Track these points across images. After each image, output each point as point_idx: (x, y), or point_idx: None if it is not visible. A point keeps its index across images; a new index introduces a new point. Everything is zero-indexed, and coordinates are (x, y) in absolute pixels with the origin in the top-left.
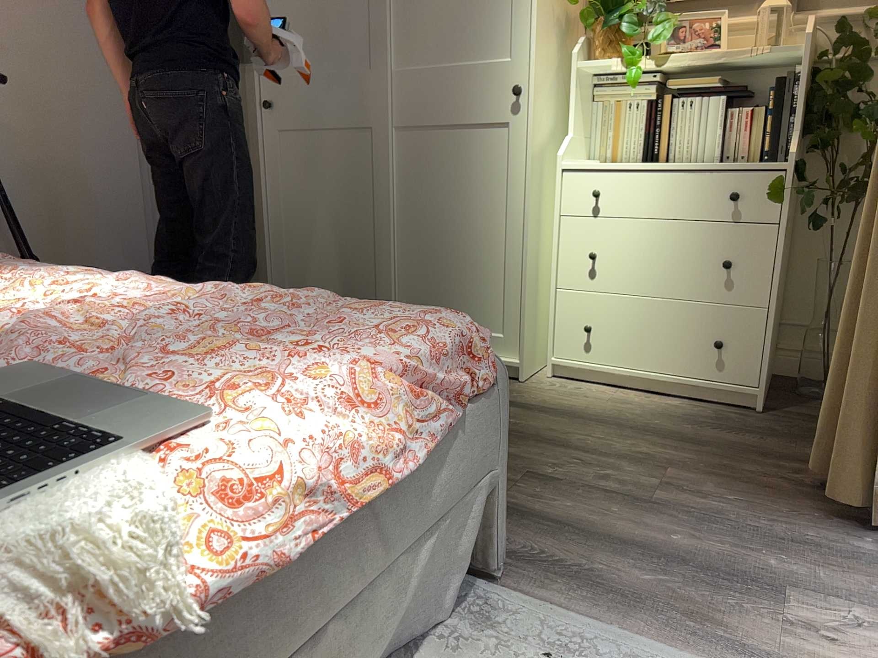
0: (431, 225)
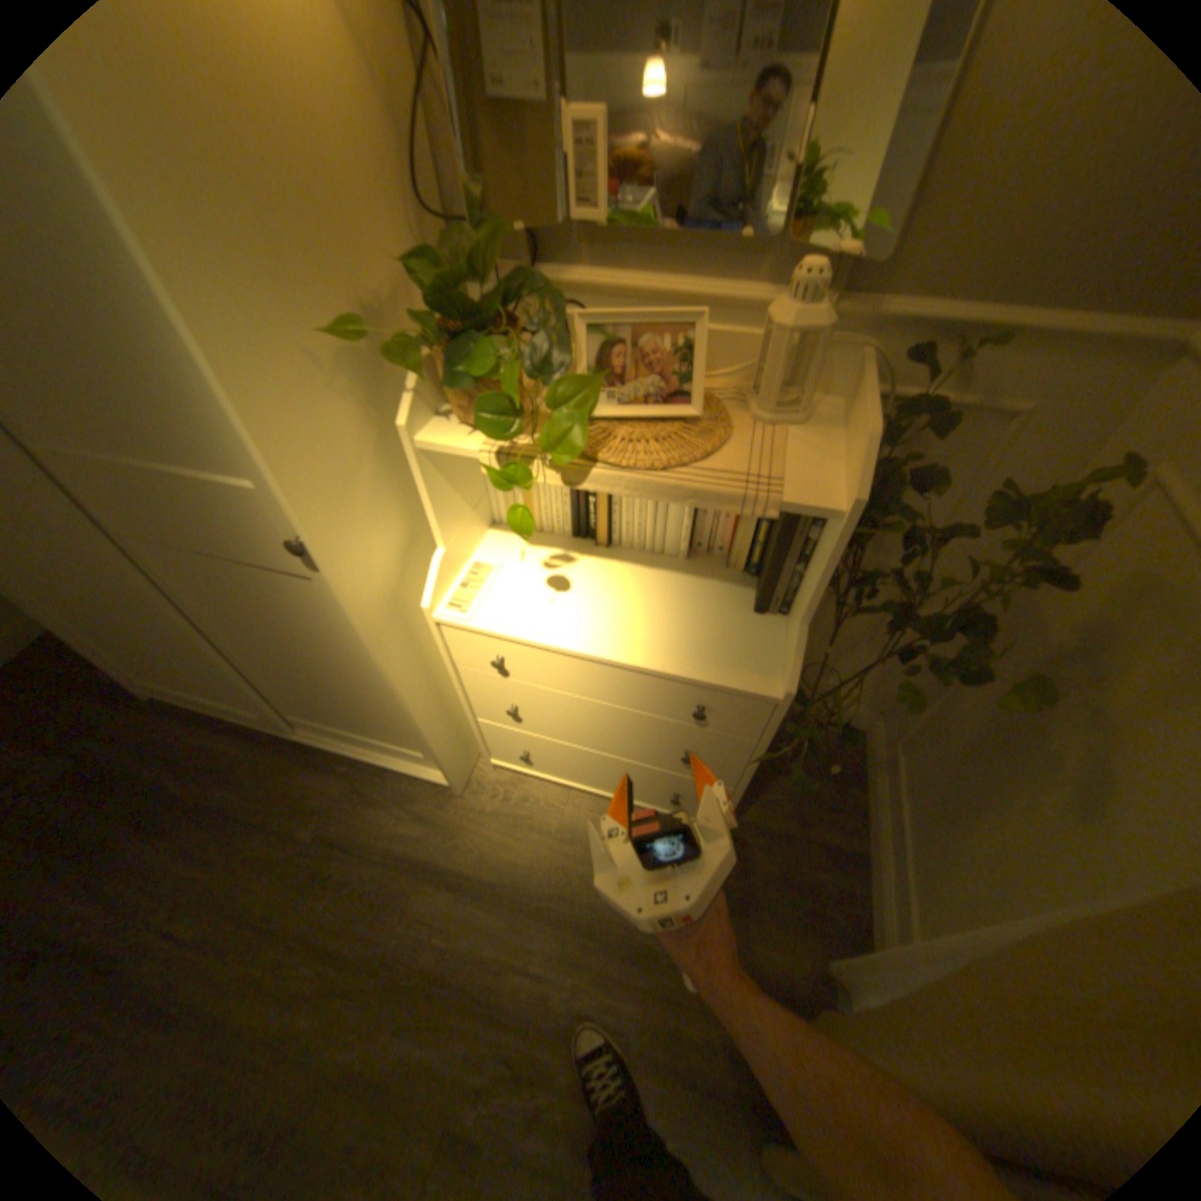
0: (267, 654)
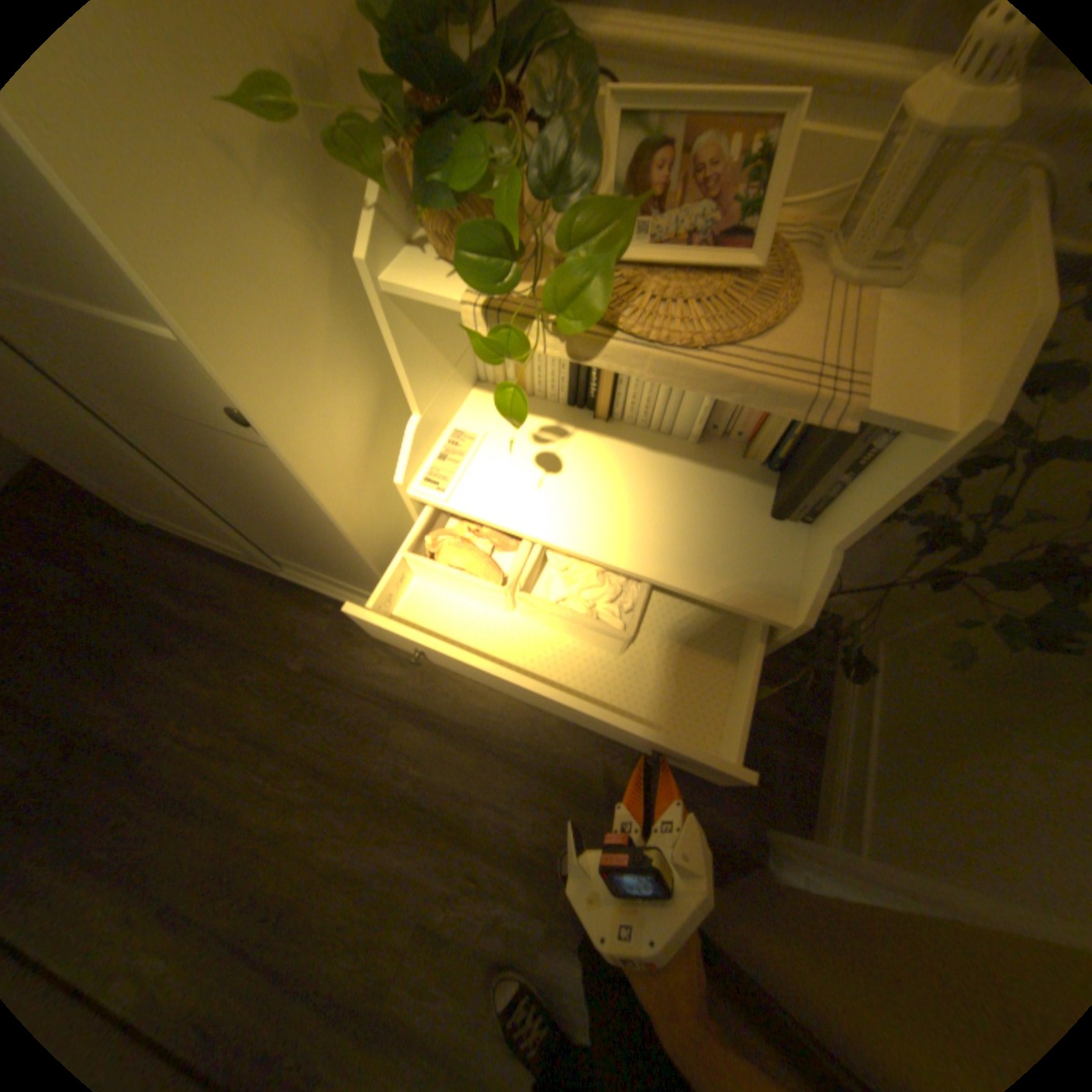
0: (242, 506)
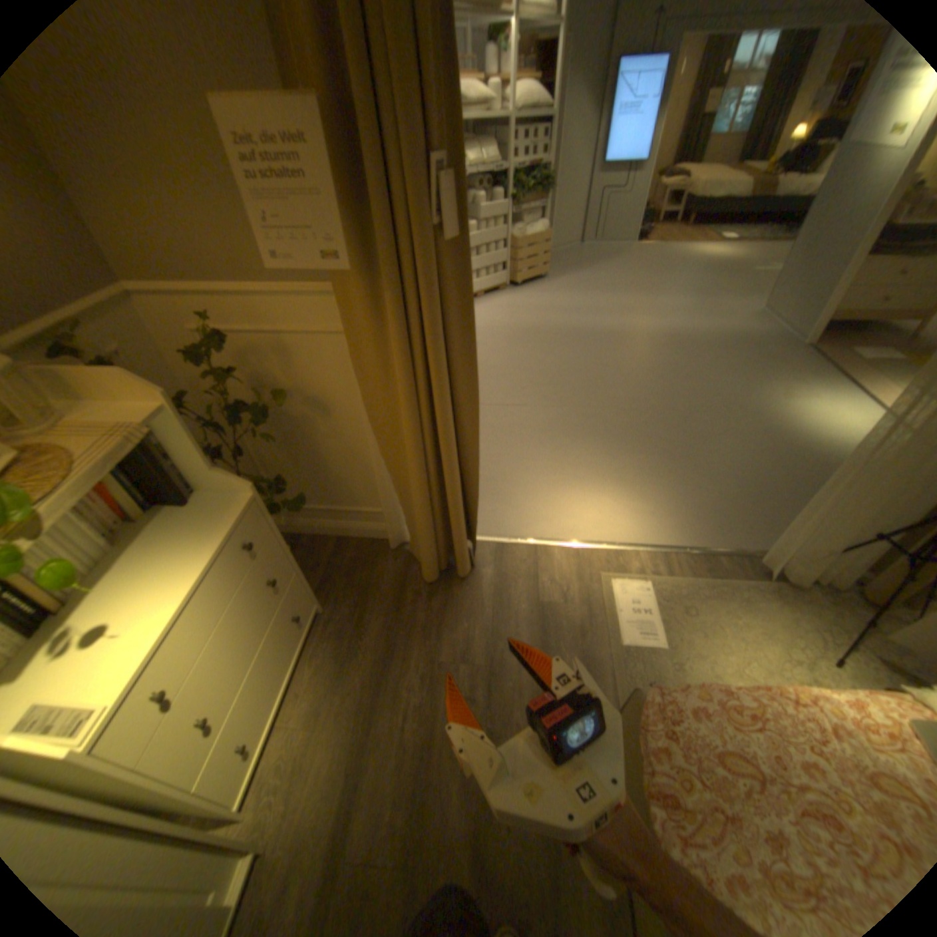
0: None
